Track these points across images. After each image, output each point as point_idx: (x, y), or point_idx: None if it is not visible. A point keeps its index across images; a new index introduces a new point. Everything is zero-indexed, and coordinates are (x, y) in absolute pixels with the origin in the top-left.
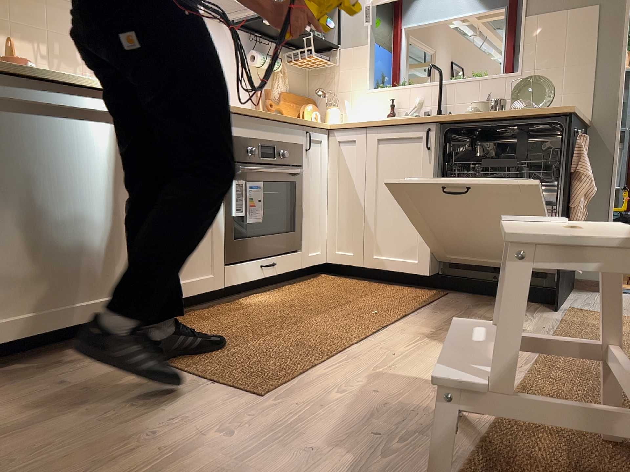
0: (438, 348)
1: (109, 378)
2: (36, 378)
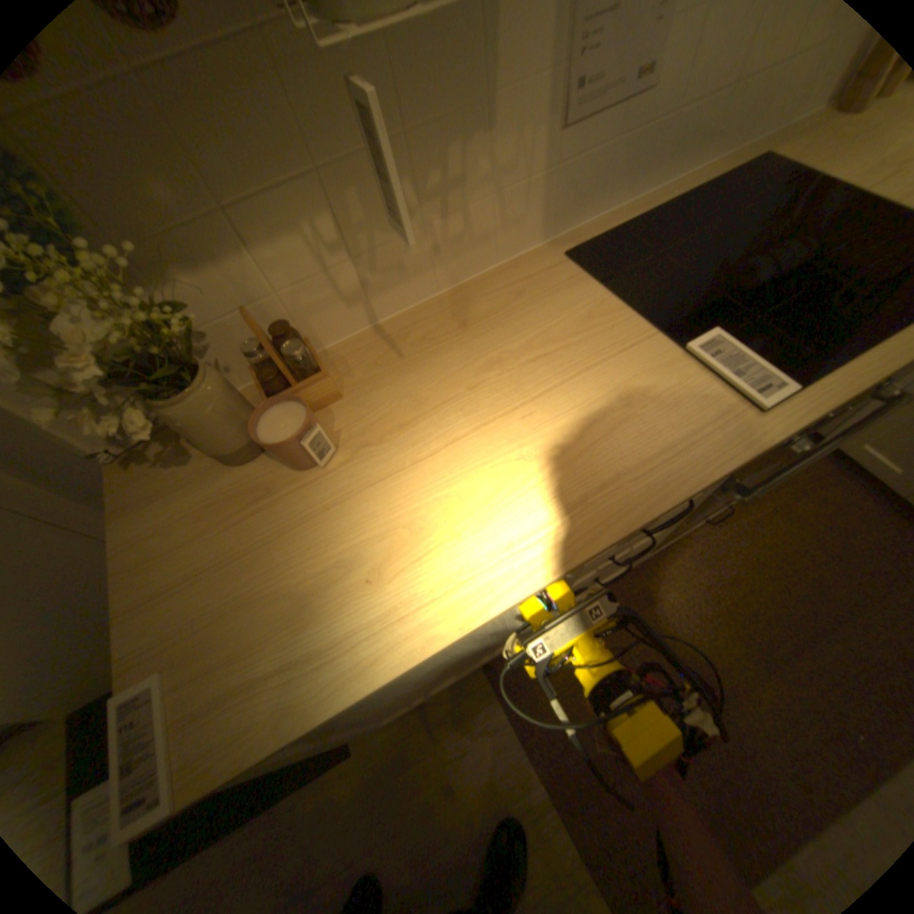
0: None
1: (489, 806)
2: (426, 762)
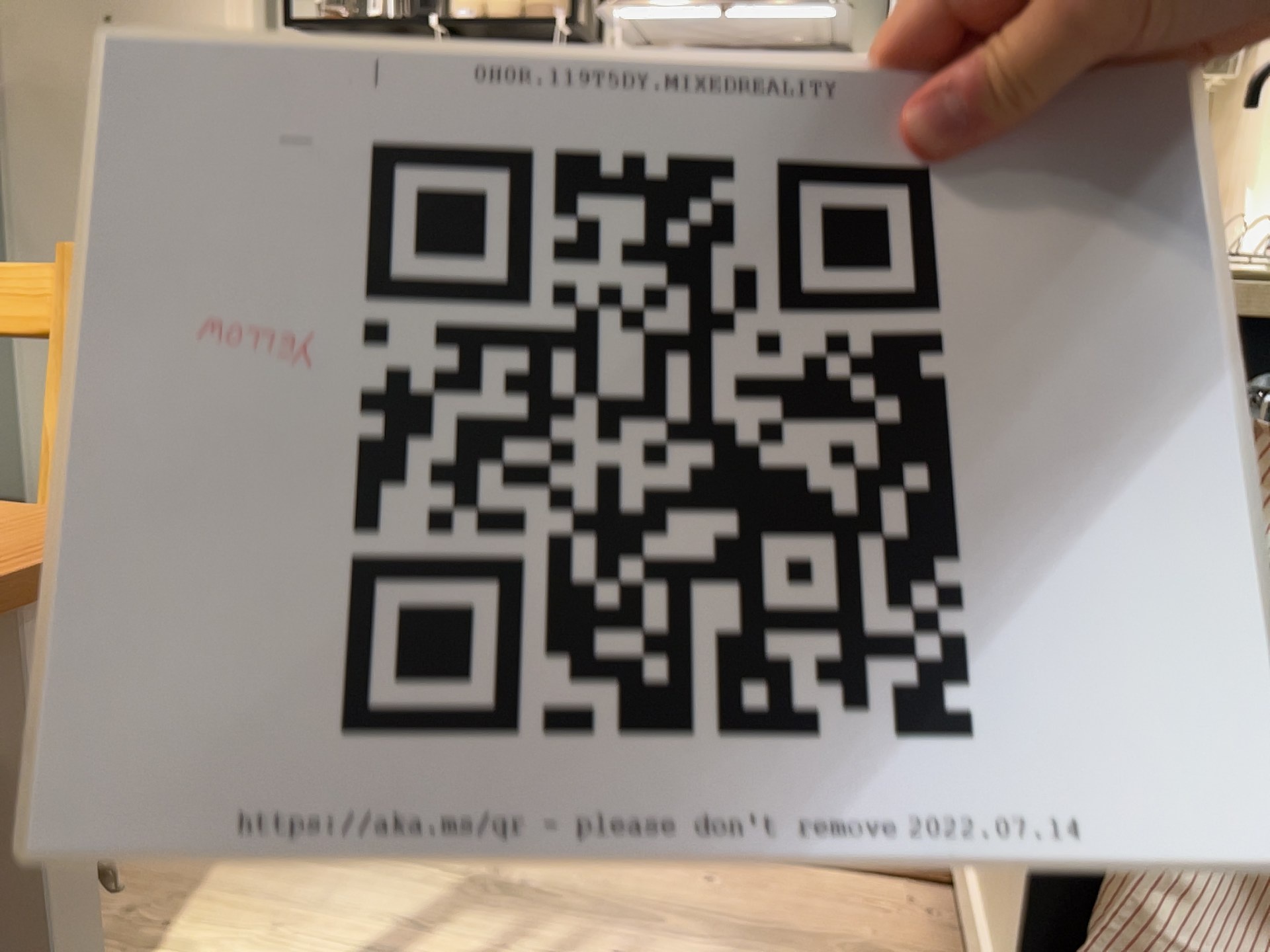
0: (388, 915)
1: None
2: None
